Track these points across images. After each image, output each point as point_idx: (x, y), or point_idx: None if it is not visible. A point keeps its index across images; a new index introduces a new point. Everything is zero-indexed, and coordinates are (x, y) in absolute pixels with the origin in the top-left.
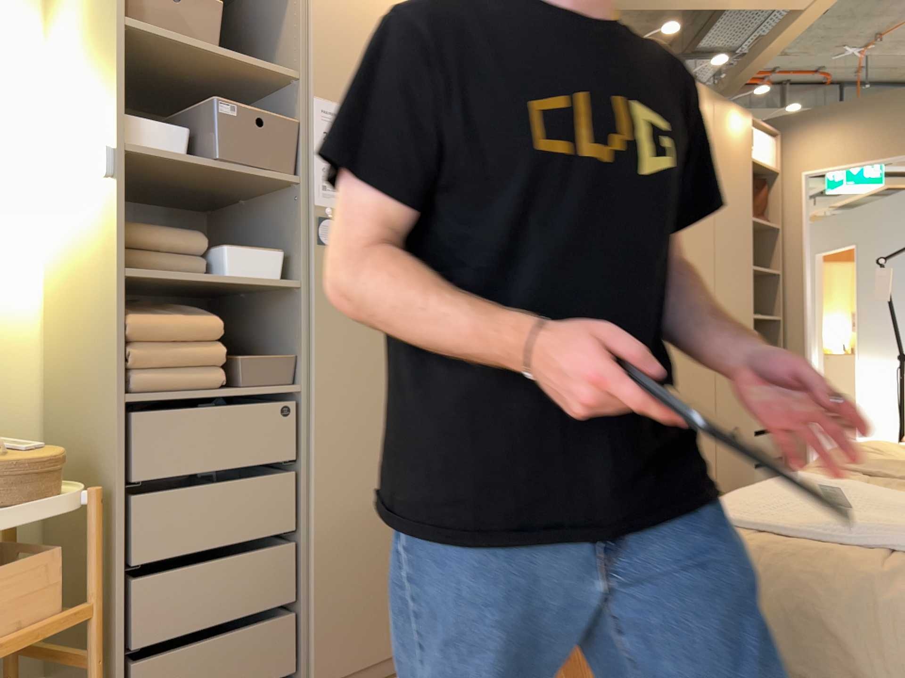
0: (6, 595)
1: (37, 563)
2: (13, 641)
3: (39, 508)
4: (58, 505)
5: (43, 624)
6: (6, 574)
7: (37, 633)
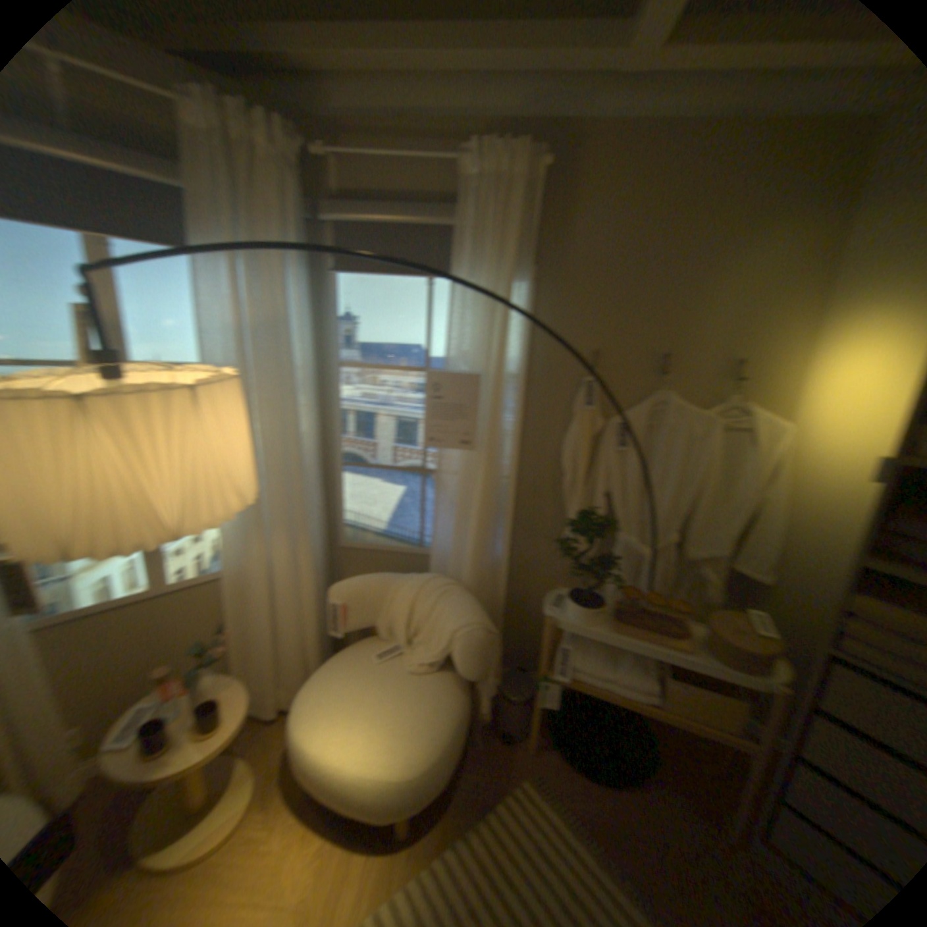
0: (716, 709)
1: (742, 707)
2: (711, 733)
3: (750, 681)
4: (766, 687)
5: (735, 739)
6: (719, 699)
7: (726, 740)
